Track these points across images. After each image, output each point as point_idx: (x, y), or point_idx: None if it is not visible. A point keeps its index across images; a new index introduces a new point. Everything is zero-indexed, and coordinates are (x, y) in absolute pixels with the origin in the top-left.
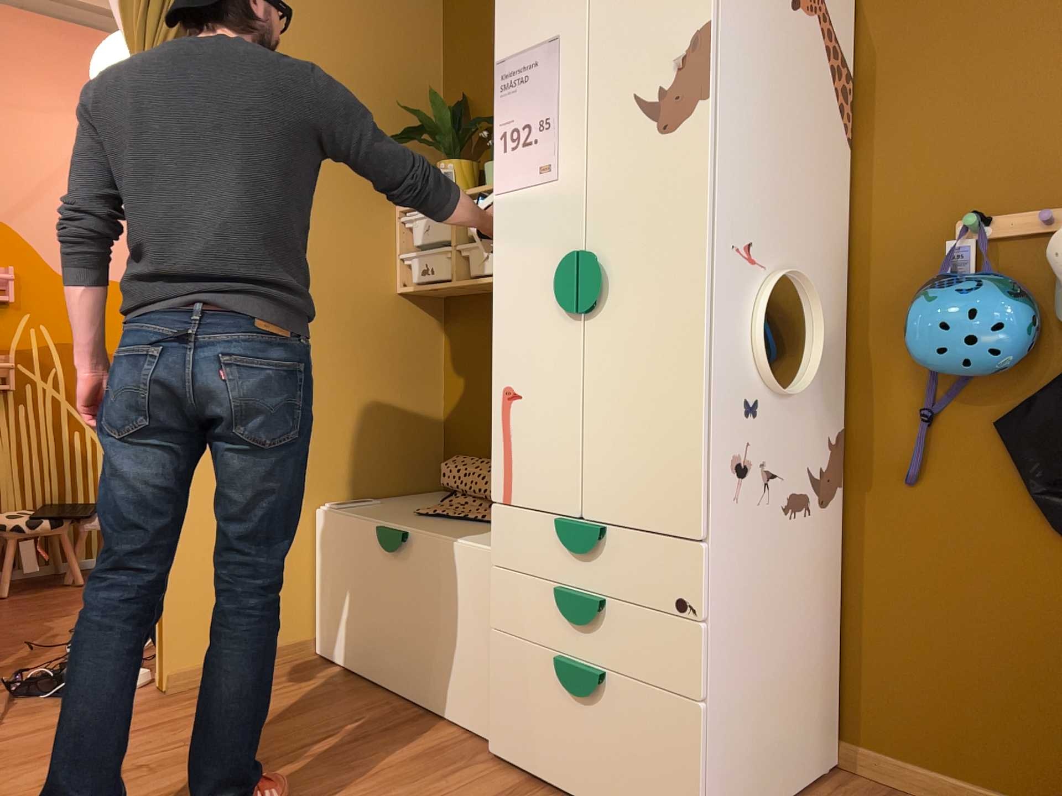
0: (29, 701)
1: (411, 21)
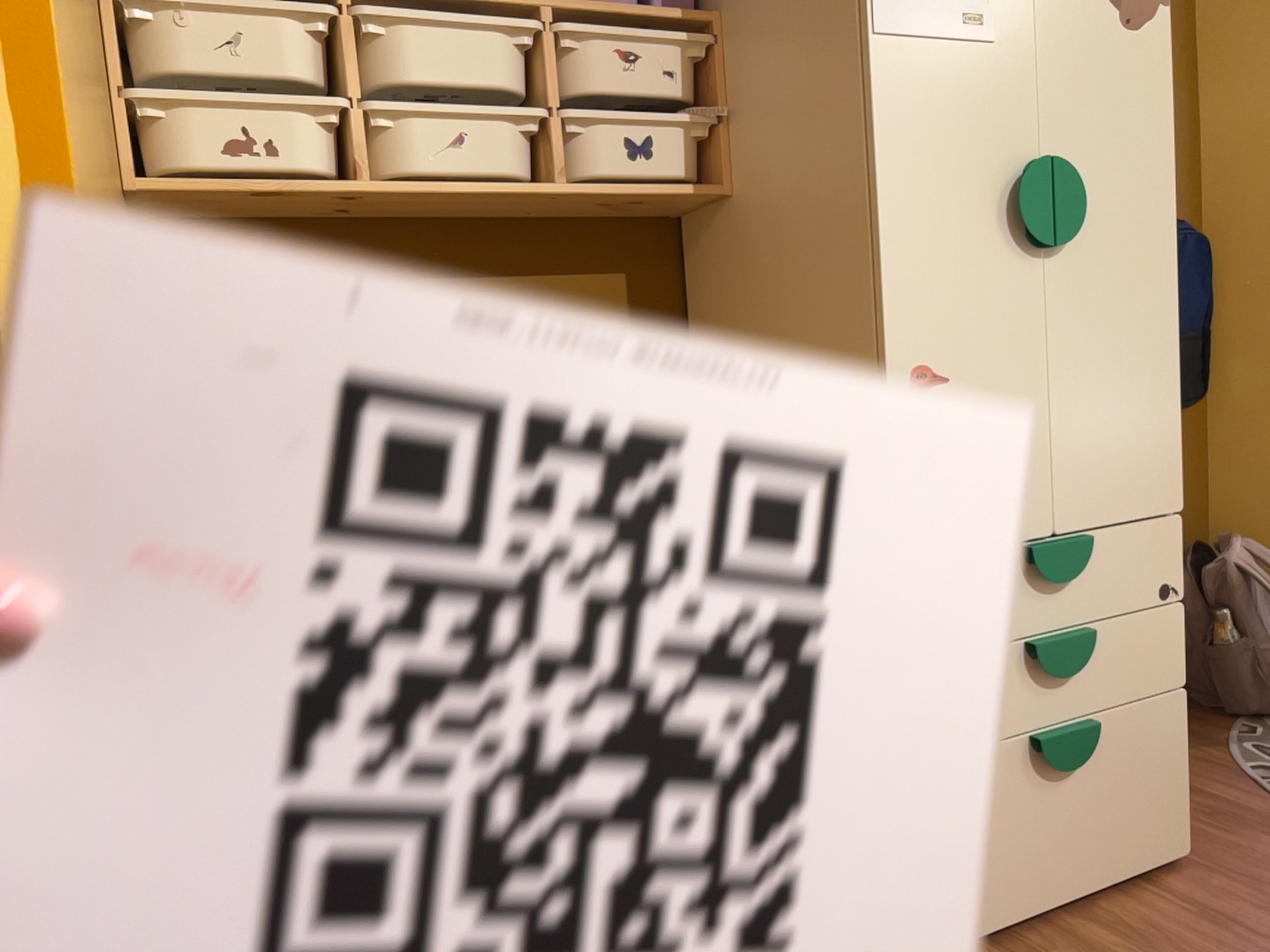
0: None
1: None
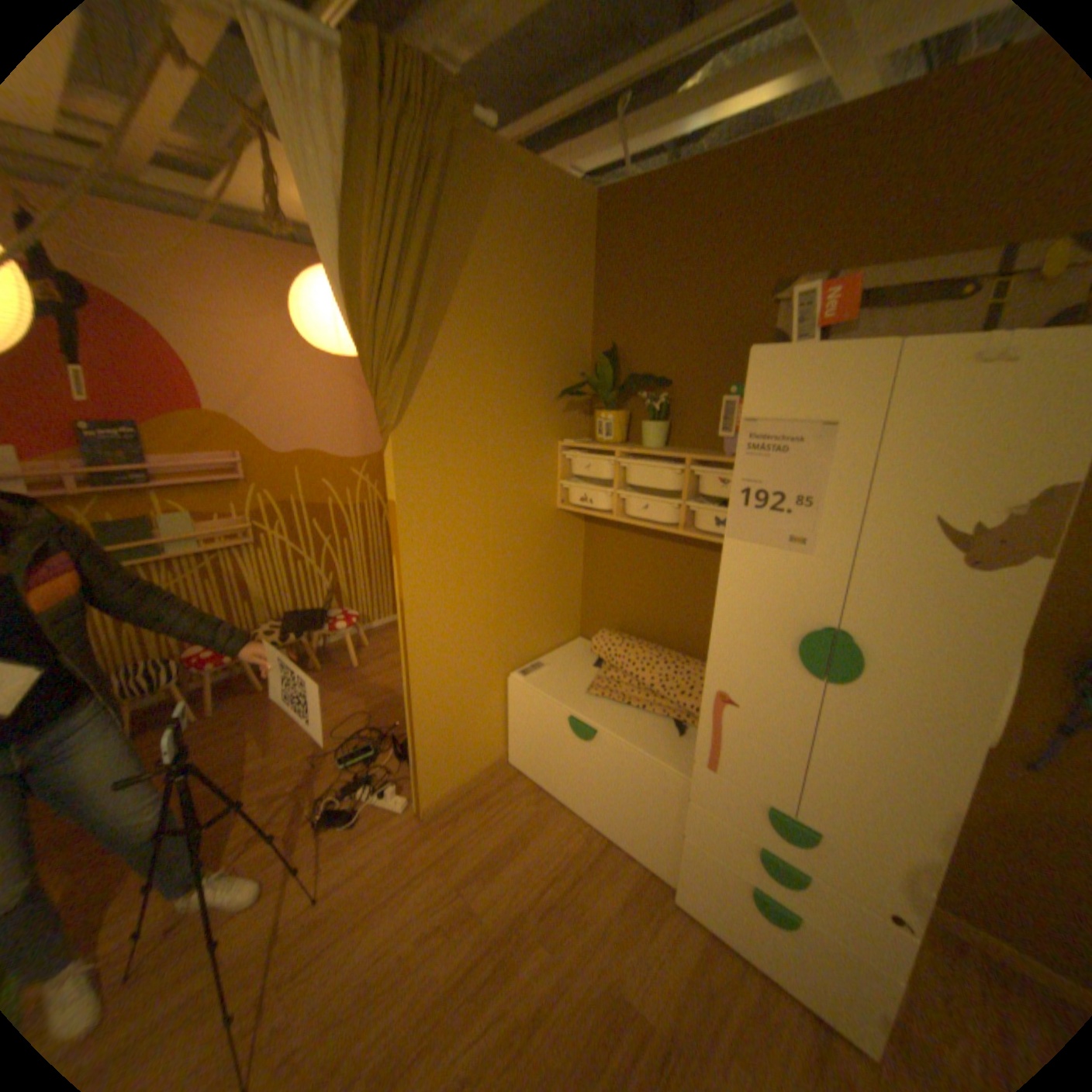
0: (331, 836)
1: (571, 272)
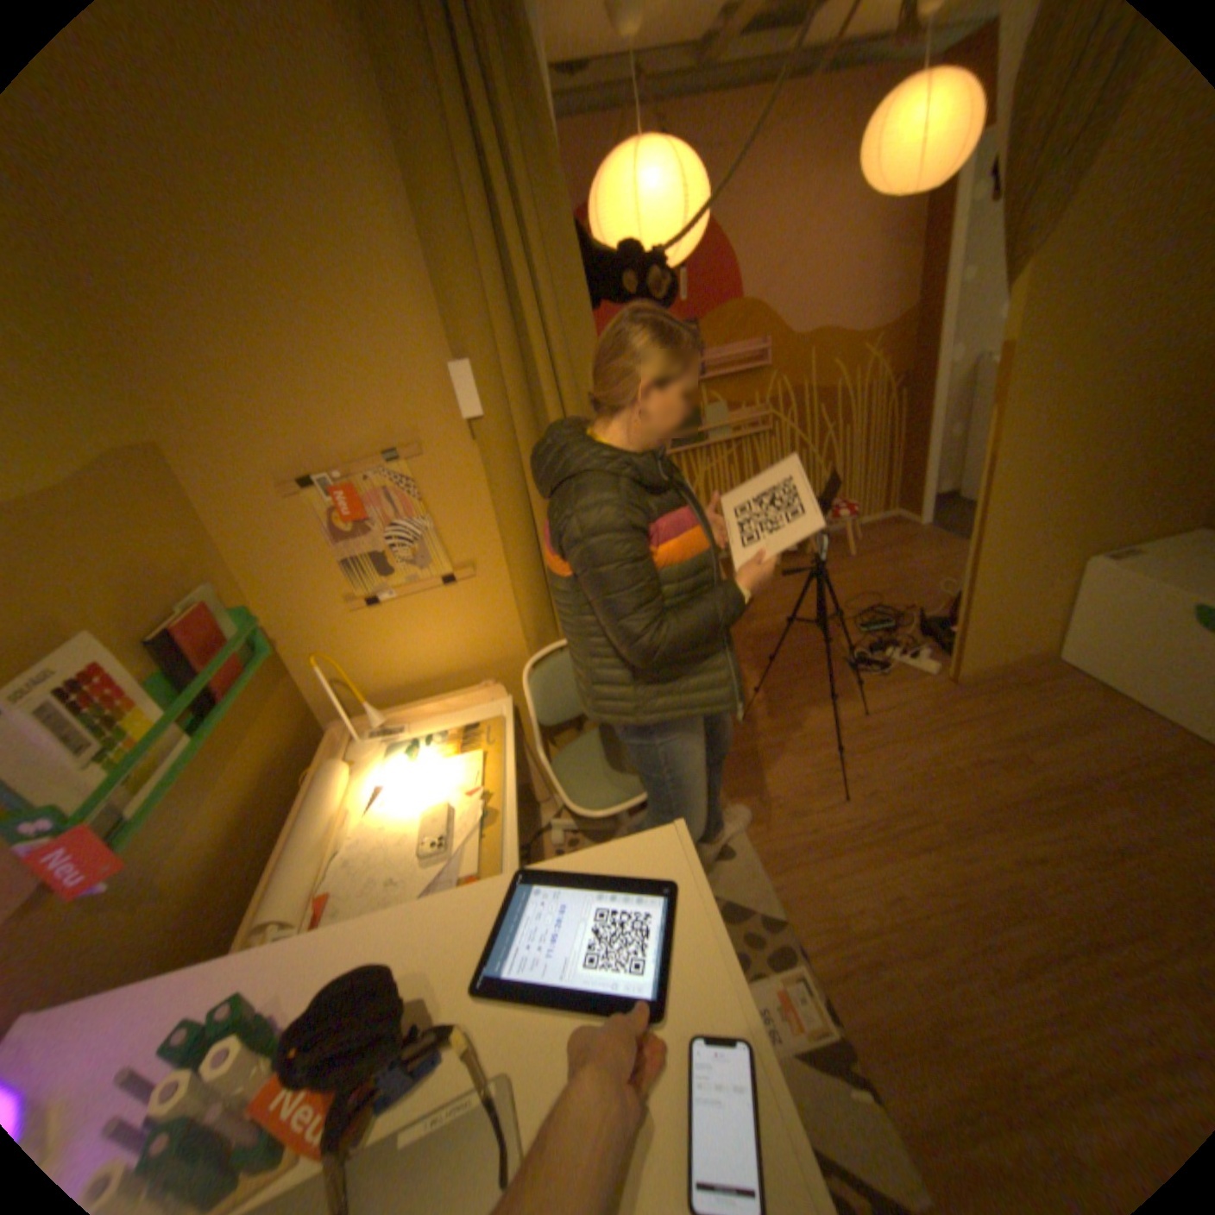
0: (868, 676)
1: None
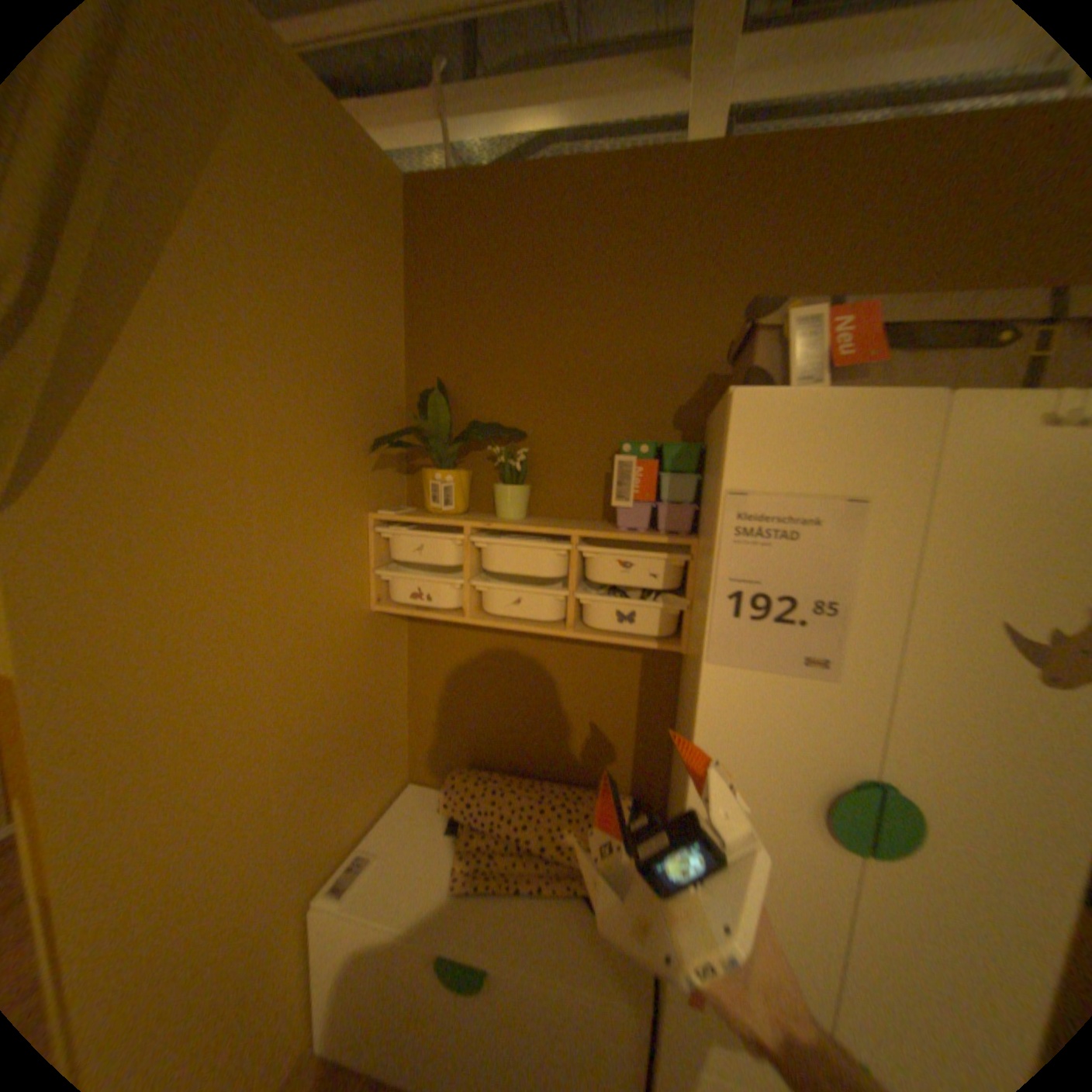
0: None
1: (377, 274)
